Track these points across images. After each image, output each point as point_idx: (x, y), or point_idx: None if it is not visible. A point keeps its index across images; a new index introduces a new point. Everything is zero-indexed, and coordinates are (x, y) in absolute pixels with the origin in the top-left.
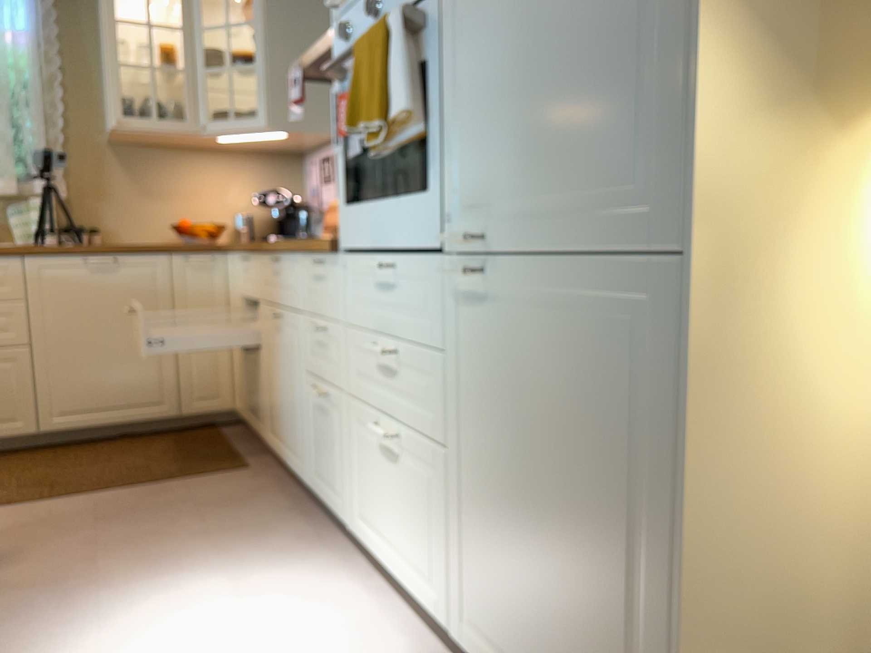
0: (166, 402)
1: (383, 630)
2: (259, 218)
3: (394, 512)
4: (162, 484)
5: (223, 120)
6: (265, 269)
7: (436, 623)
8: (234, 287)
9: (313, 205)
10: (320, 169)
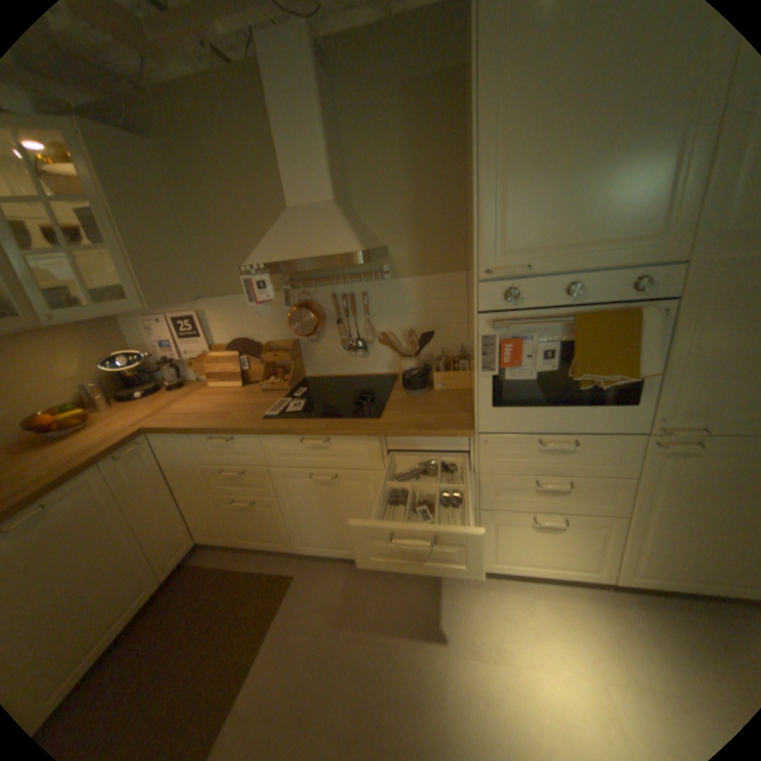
0: (147, 585)
1: (553, 603)
2: (96, 380)
3: (550, 551)
4: (265, 646)
5: (69, 306)
6: (284, 445)
7: (595, 583)
8: (184, 460)
9: (168, 357)
10: (172, 328)
